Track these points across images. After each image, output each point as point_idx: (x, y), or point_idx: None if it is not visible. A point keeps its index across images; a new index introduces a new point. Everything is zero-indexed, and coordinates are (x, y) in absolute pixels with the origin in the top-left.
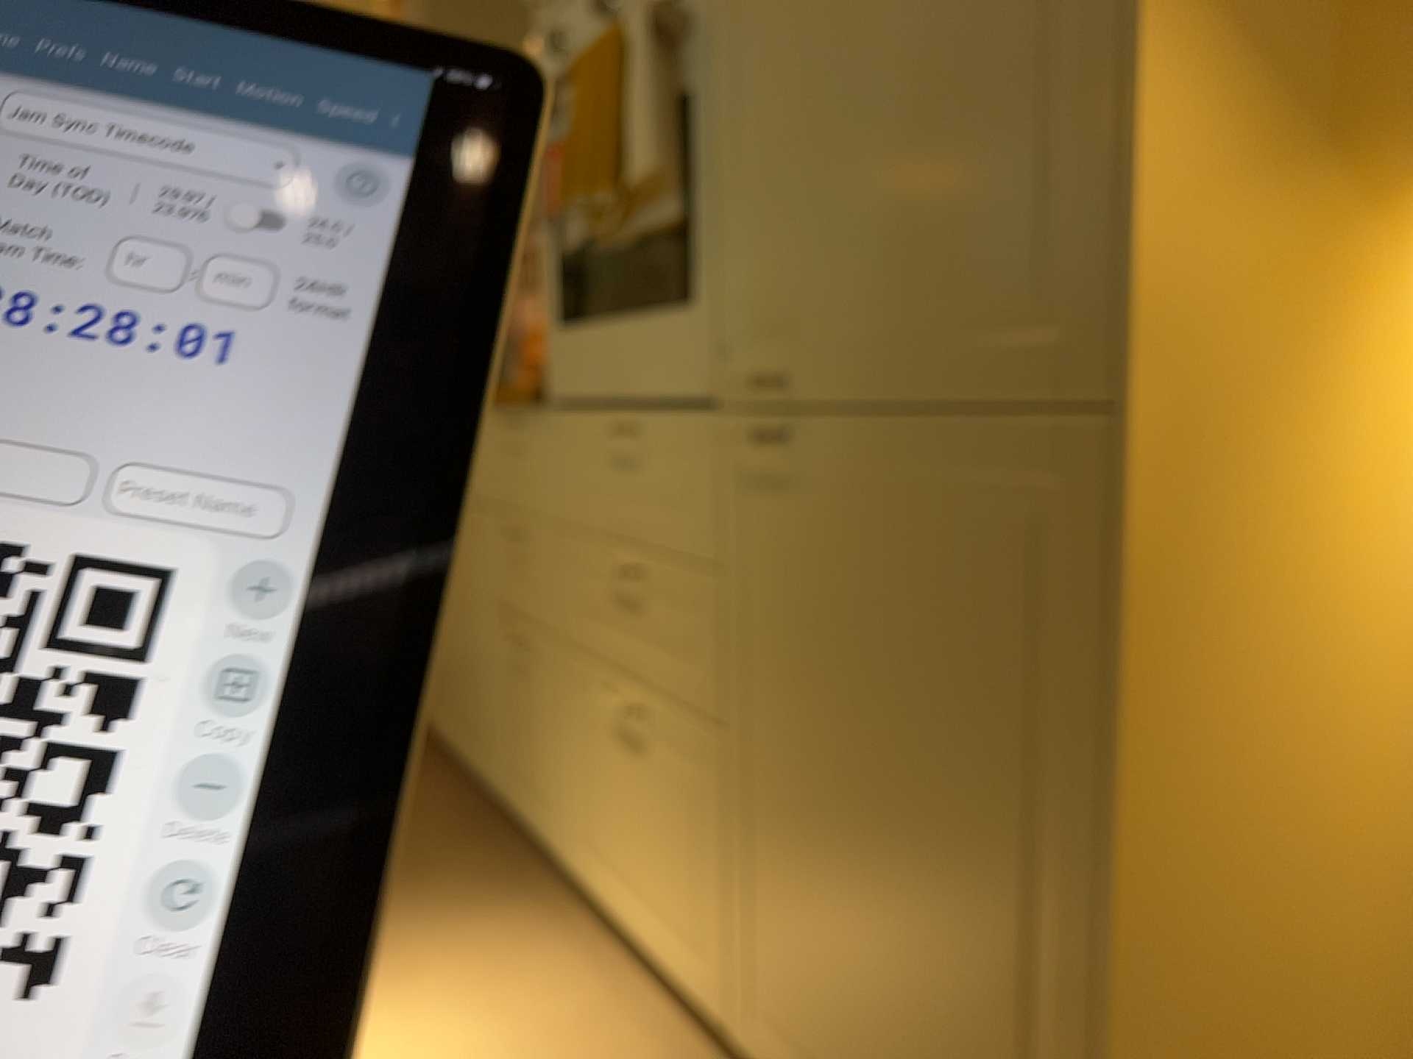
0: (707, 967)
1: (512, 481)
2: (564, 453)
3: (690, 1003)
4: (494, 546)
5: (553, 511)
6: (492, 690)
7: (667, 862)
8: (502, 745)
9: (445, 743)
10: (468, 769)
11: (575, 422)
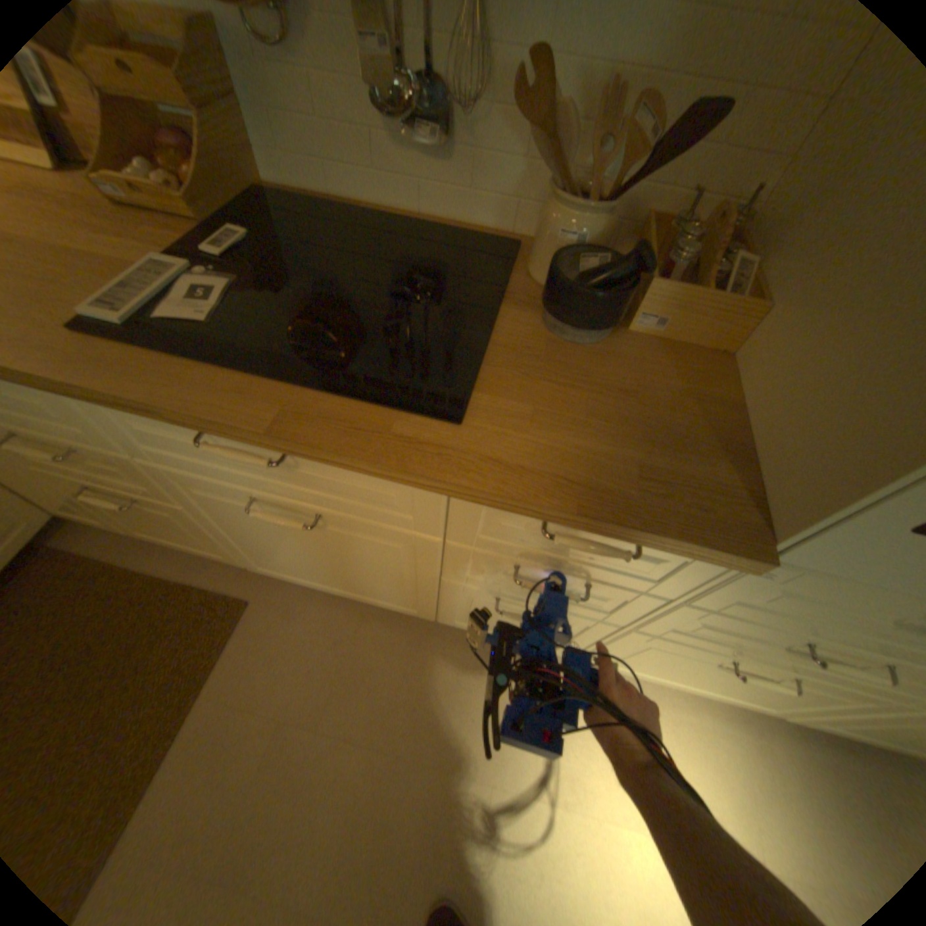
0: (773, 709)
1: (558, 553)
2: (769, 587)
3: (734, 705)
4: (468, 563)
5: (683, 596)
6: (437, 601)
7: (756, 694)
8: (455, 616)
9: (305, 586)
10: (369, 603)
11: (837, 585)
